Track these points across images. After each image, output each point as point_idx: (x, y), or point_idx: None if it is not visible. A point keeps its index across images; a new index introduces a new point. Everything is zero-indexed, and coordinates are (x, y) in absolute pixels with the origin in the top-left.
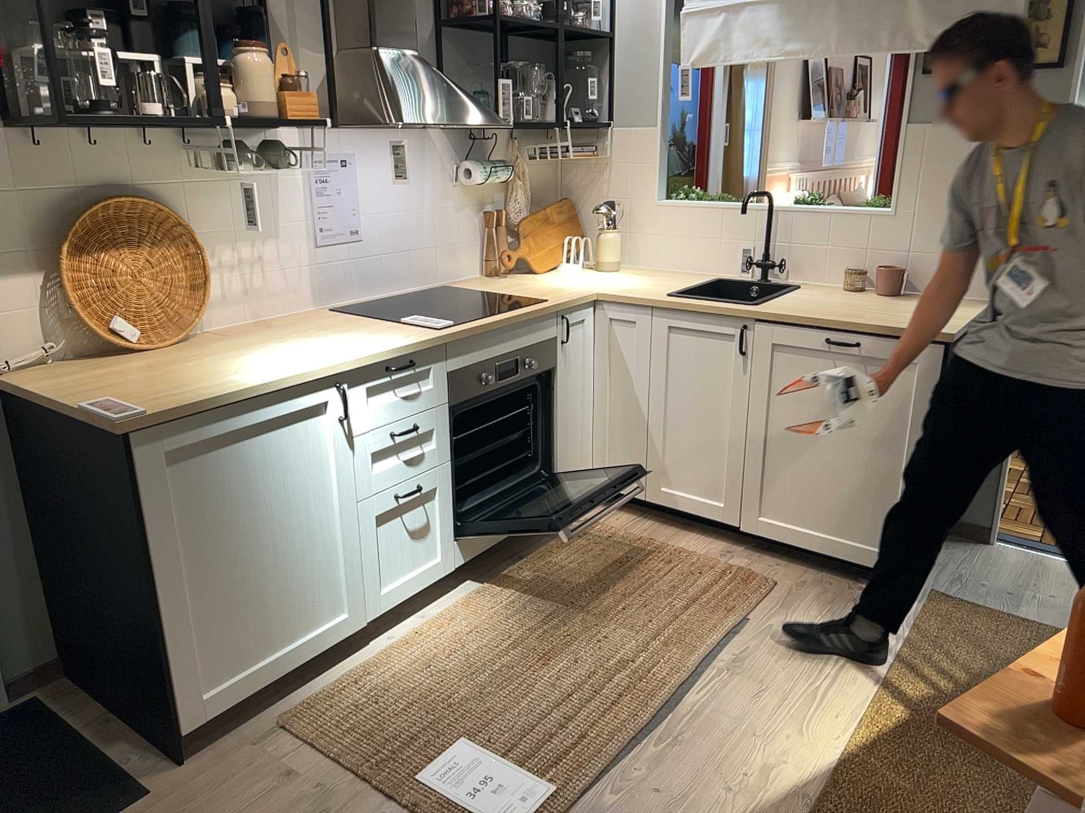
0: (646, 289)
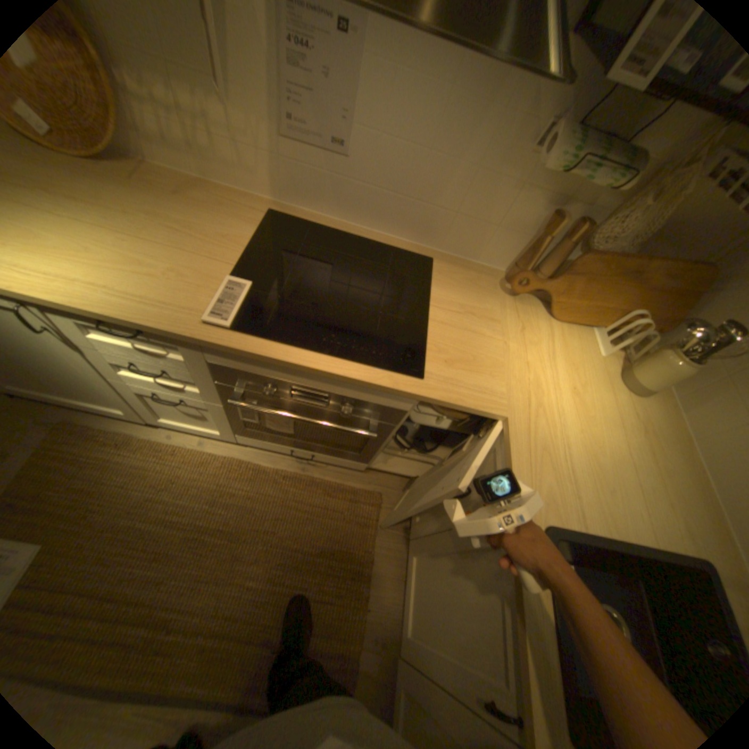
0: (565, 478)
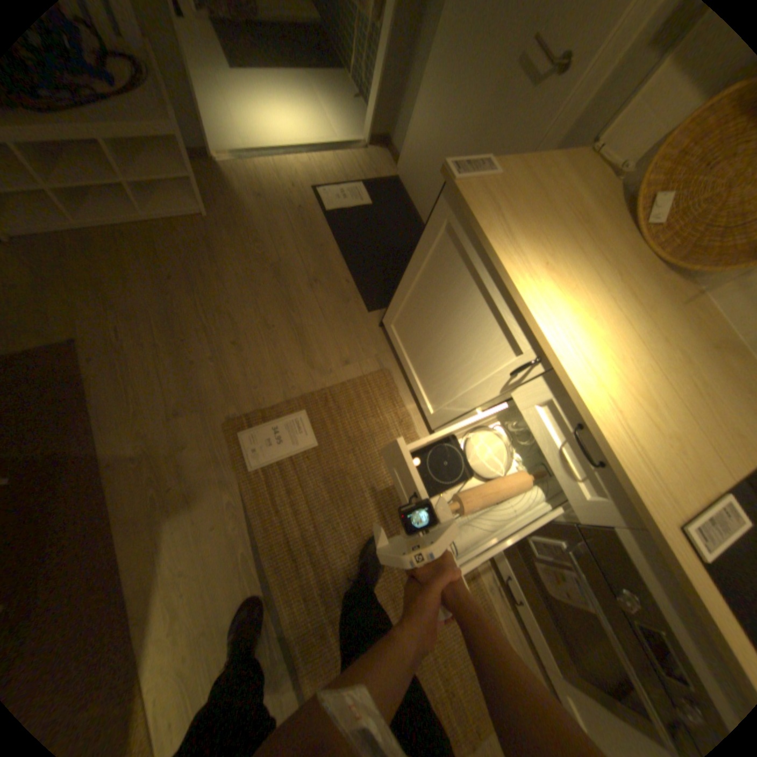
0: None
